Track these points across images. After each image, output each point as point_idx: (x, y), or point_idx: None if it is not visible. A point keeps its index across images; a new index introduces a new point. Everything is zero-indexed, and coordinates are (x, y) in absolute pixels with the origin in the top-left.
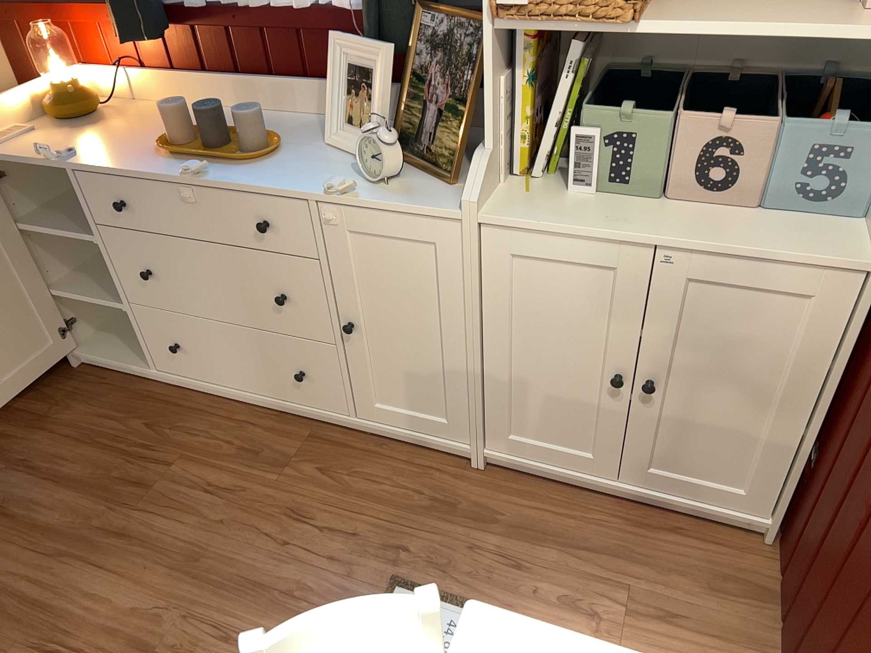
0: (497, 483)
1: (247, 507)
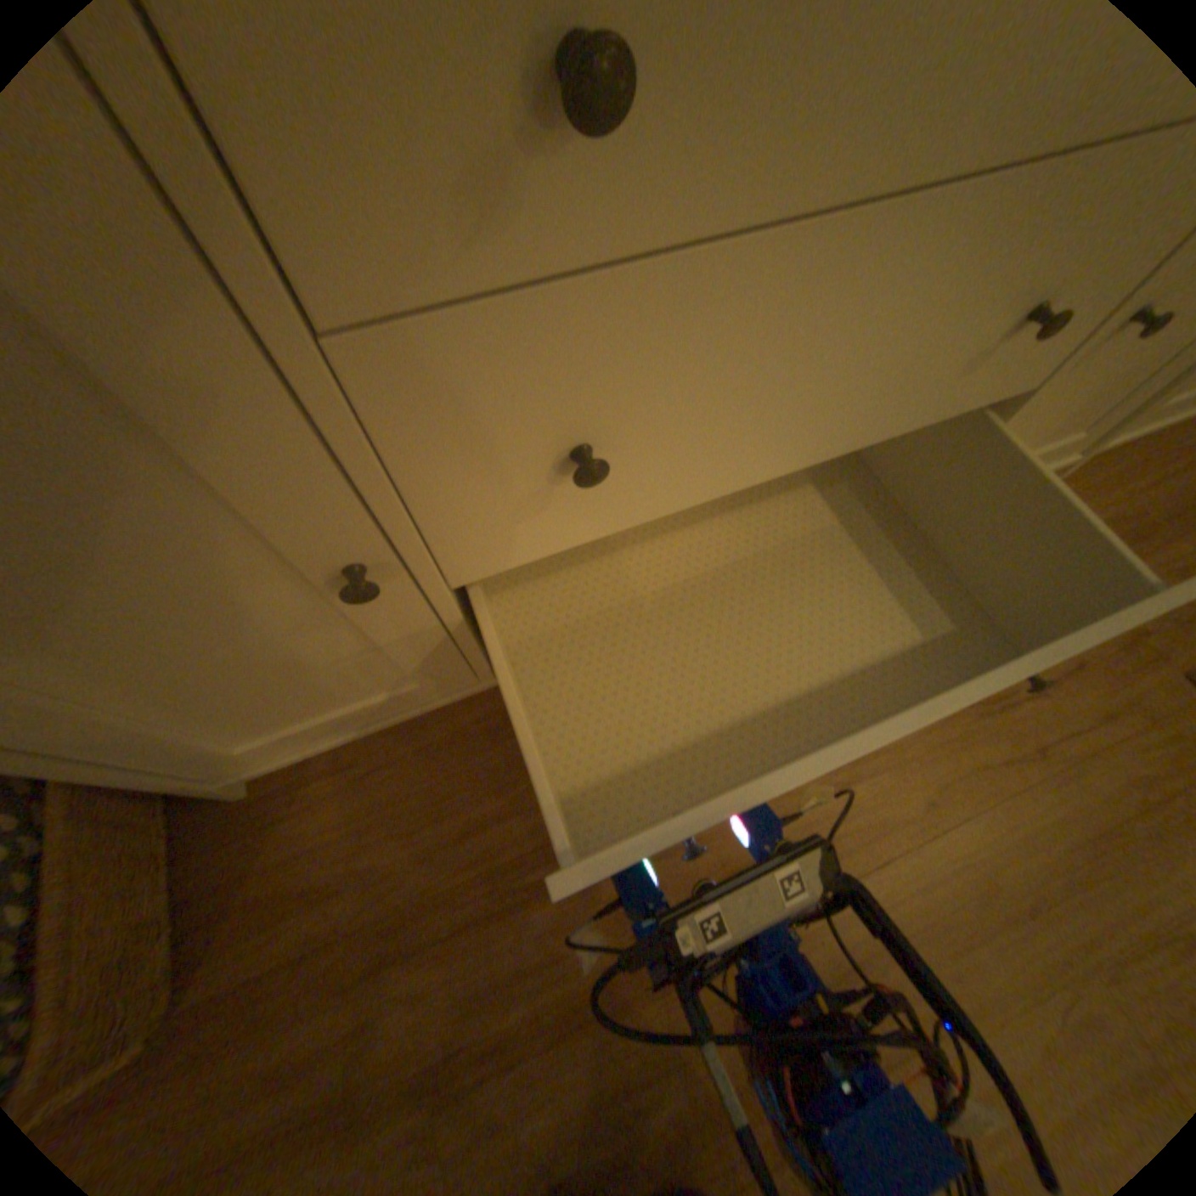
0: (1096, 486)
1: (931, 765)
